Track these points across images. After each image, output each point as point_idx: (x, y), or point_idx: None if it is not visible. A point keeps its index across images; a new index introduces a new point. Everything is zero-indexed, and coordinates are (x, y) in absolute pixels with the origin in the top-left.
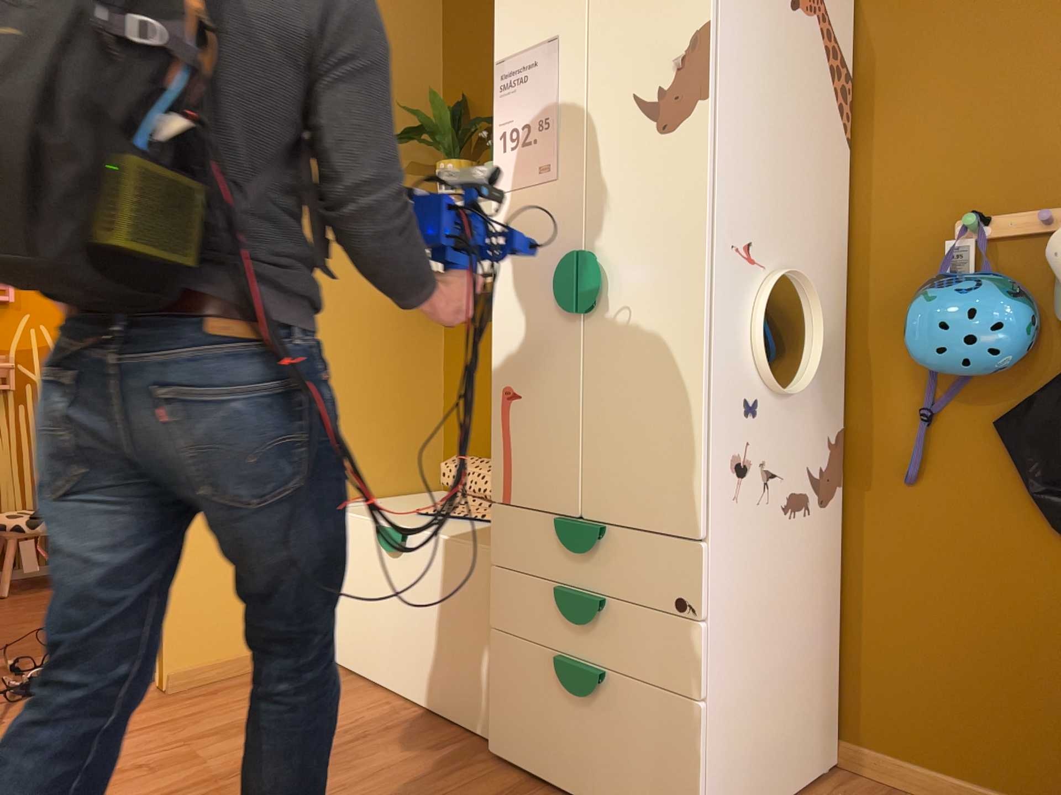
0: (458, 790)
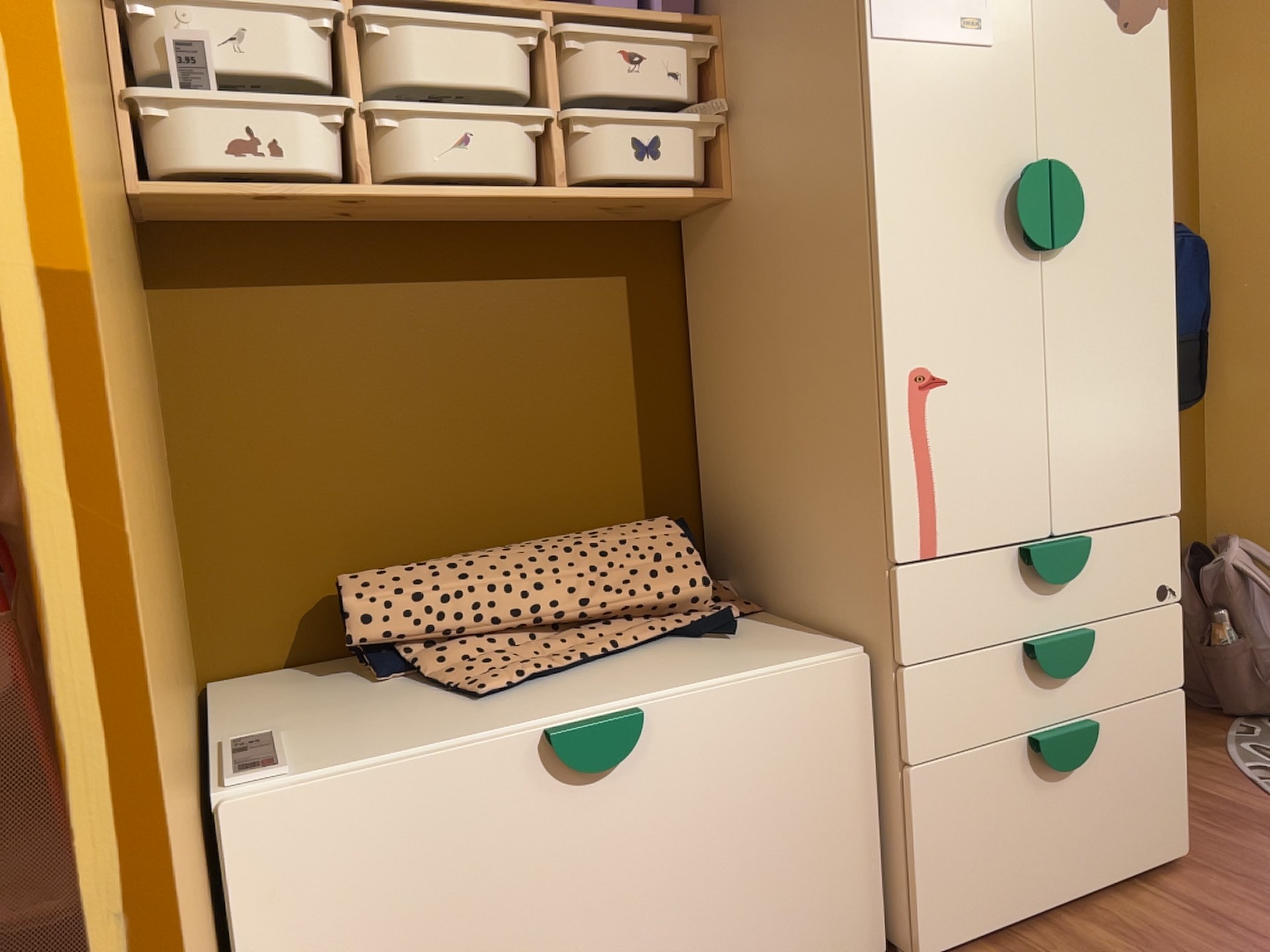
0: None
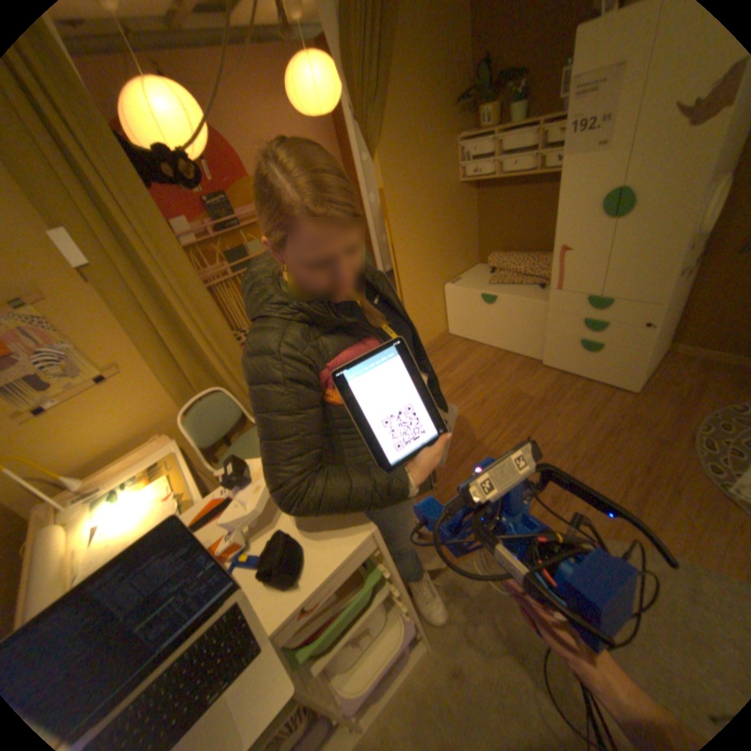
0: (540, 377)
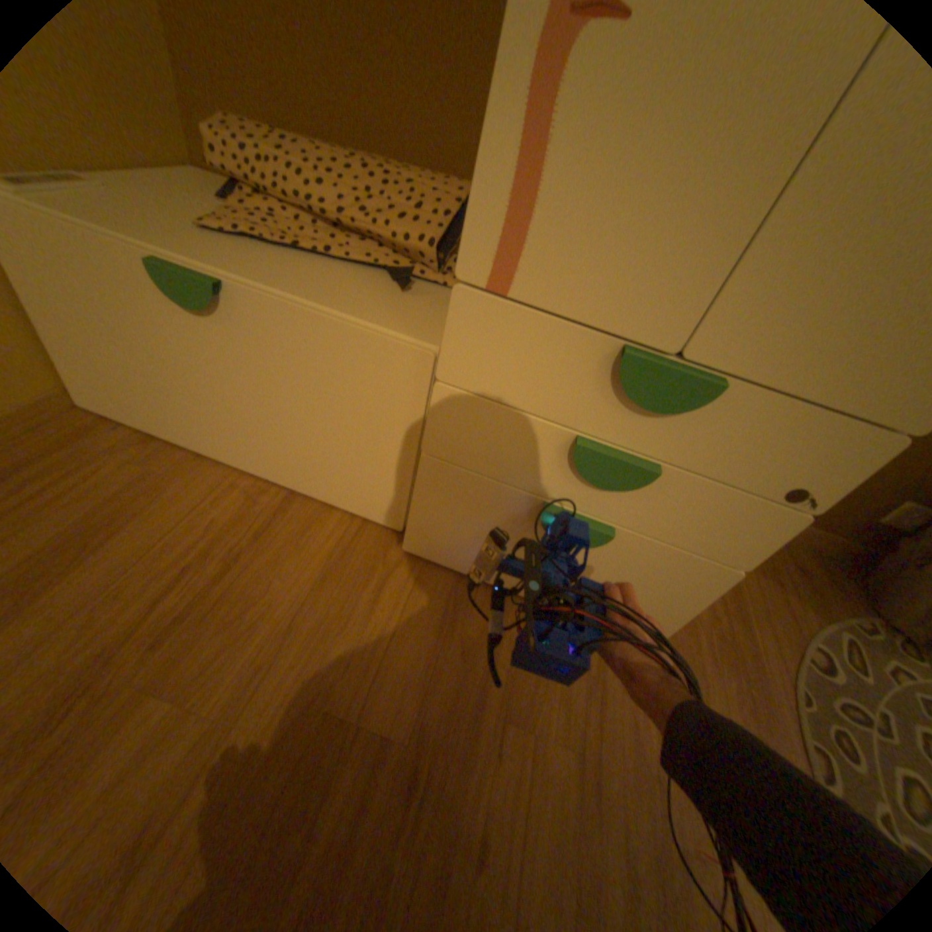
0: (401, 615)
